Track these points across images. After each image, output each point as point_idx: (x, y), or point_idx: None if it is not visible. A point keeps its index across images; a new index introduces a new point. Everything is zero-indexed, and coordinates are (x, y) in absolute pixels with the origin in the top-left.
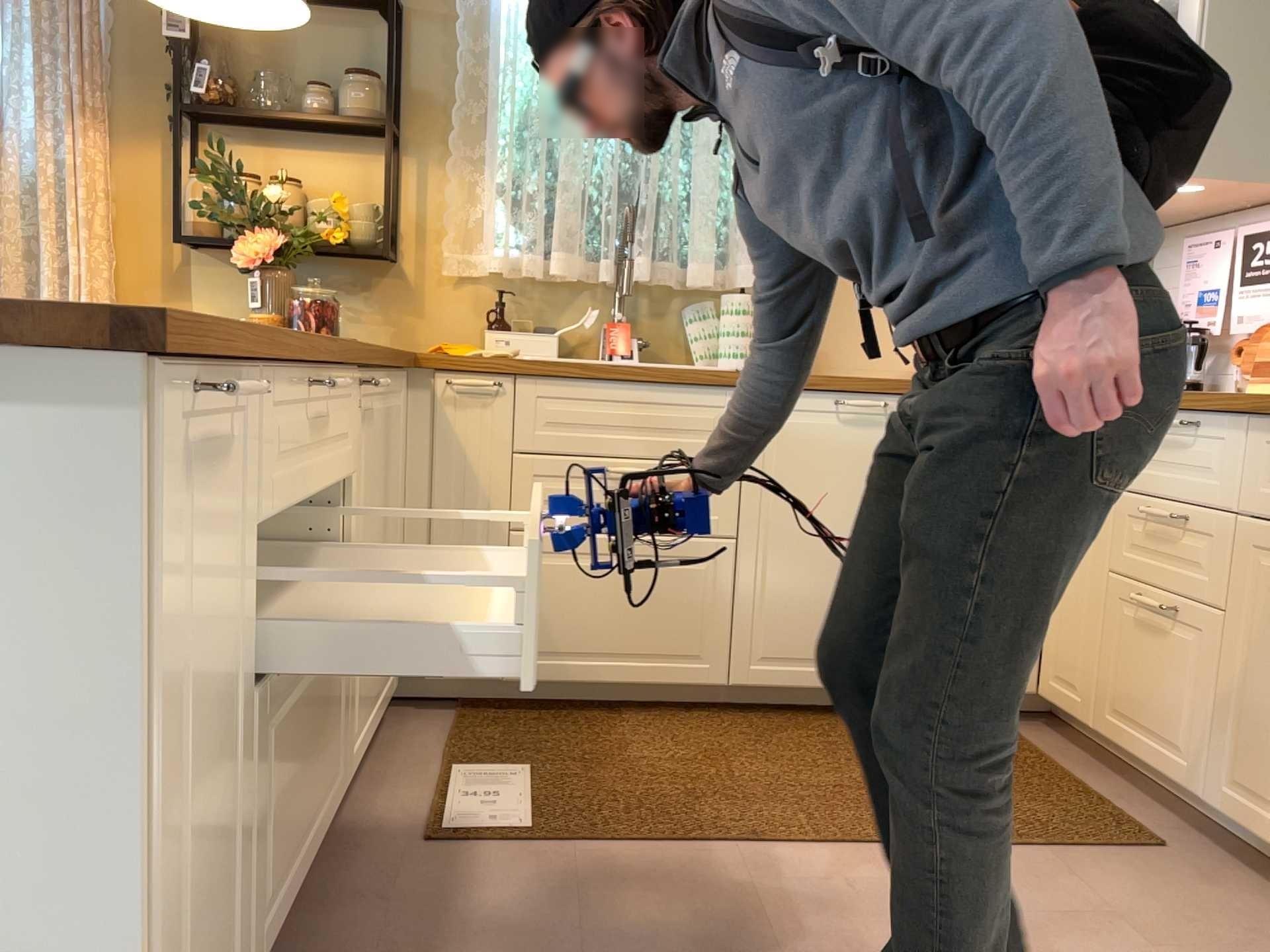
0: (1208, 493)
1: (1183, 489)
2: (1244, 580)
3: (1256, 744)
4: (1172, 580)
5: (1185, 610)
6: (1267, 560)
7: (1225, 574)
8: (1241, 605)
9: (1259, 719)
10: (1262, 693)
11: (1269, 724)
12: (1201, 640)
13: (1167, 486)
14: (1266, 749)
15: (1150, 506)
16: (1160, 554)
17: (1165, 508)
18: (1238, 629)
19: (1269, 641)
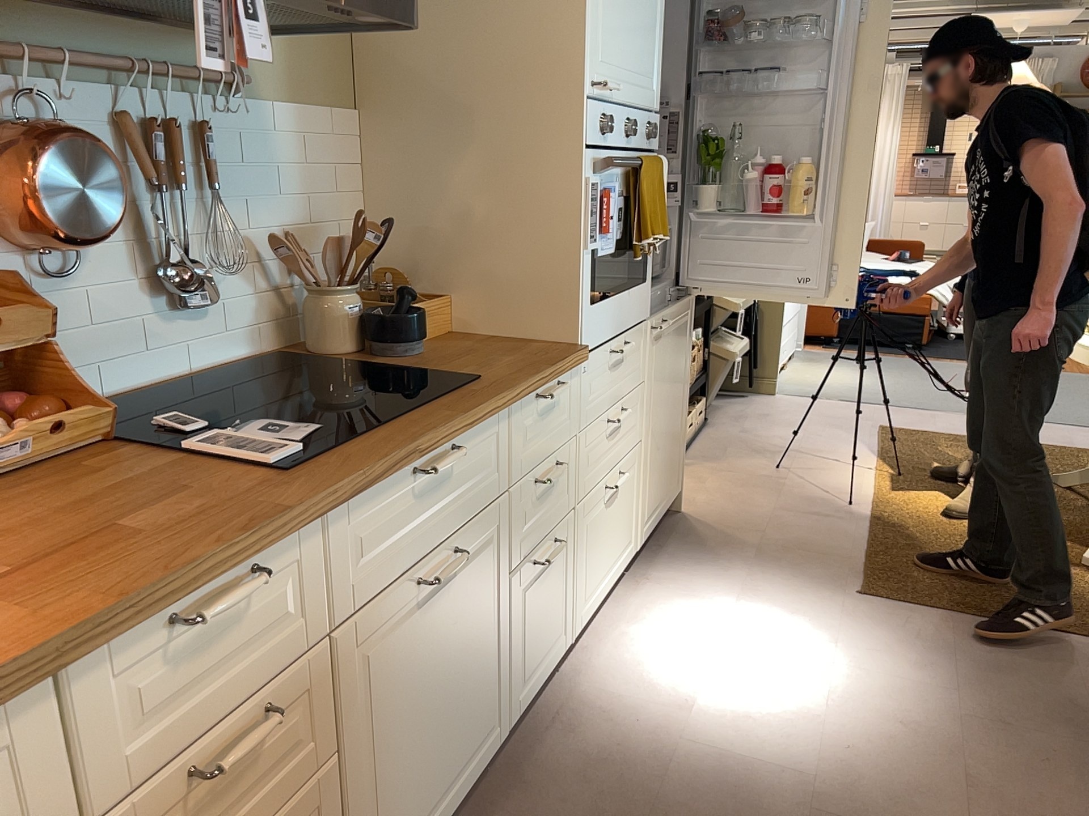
0: (288, 645)
1: (246, 679)
2: (351, 690)
3: (389, 812)
4: (259, 809)
5: (287, 814)
6: (368, 645)
7: (329, 710)
8: (353, 718)
9: (388, 788)
10: (387, 764)
11: (396, 779)
12: (315, 815)
13: (216, 703)
14: (397, 802)
15: (191, 764)
16: (226, 806)
17: (220, 737)
18: (355, 745)
19: (384, 714)
